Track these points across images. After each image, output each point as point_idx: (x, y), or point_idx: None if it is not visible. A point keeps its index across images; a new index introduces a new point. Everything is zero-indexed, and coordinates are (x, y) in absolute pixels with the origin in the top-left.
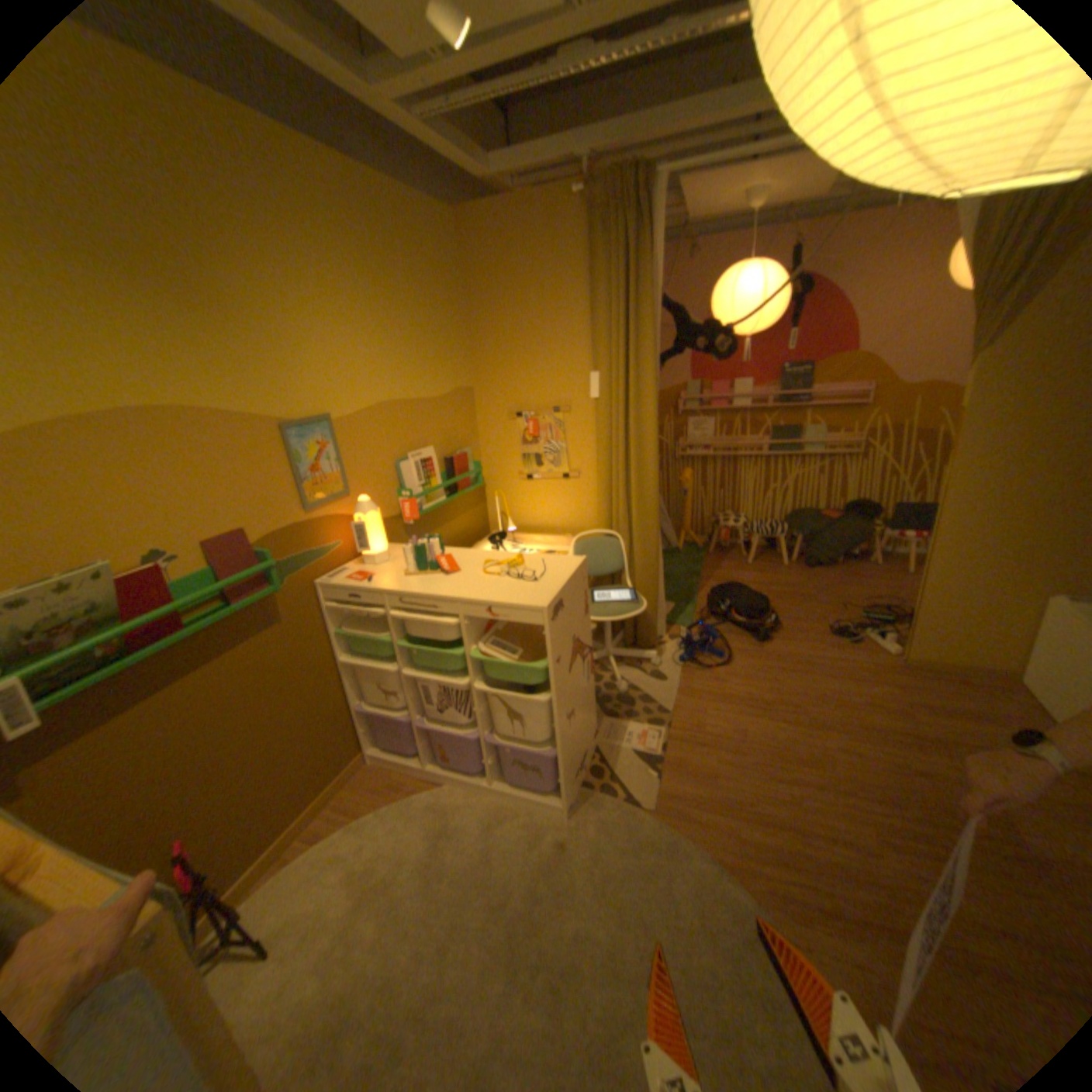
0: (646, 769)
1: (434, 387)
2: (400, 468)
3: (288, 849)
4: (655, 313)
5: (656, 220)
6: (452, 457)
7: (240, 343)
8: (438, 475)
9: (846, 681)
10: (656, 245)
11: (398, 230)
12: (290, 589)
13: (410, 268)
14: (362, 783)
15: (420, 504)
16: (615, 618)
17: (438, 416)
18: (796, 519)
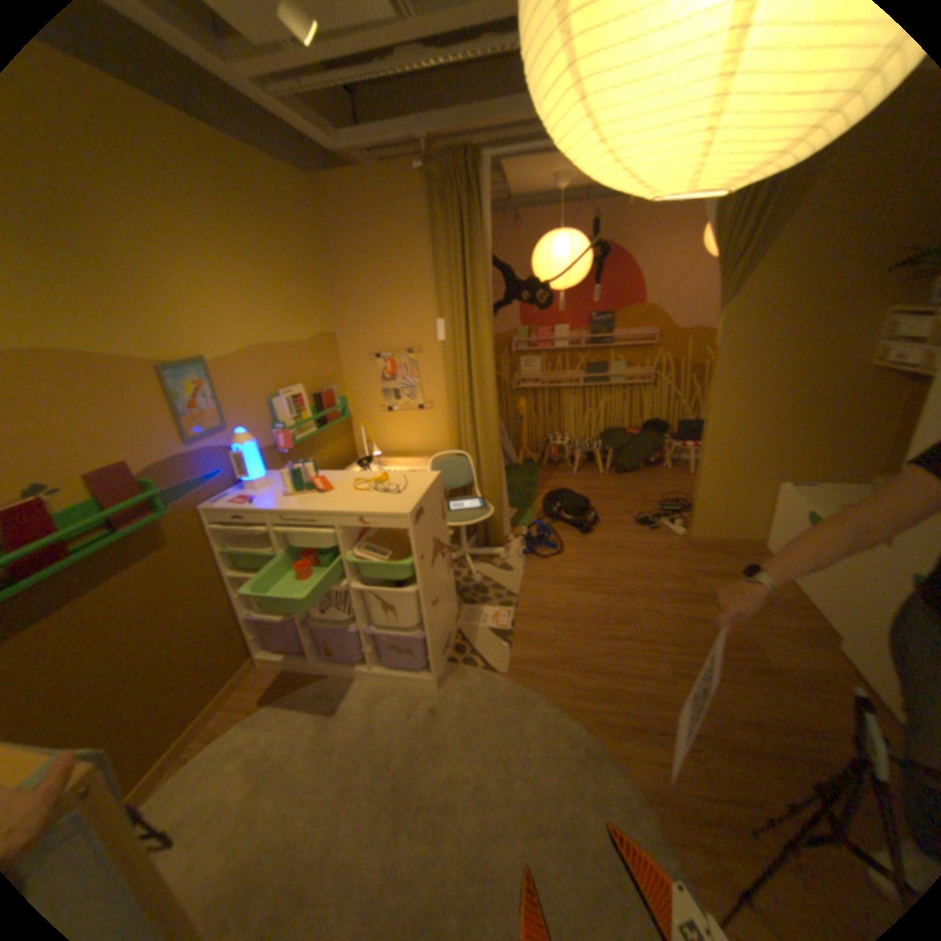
0: (500, 642)
1: (302, 333)
2: (275, 404)
3: (187, 749)
4: (488, 272)
5: (485, 196)
6: (321, 393)
7: (116, 292)
8: (310, 409)
9: (648, 559)
10: (486, 216)
11: (261, 194)
12: (177, 515)
13: (275, 228)
14: (255, 684)
15: (295, 436)
16: (469, 523)
17: (307, 358)
18: (608, 437)
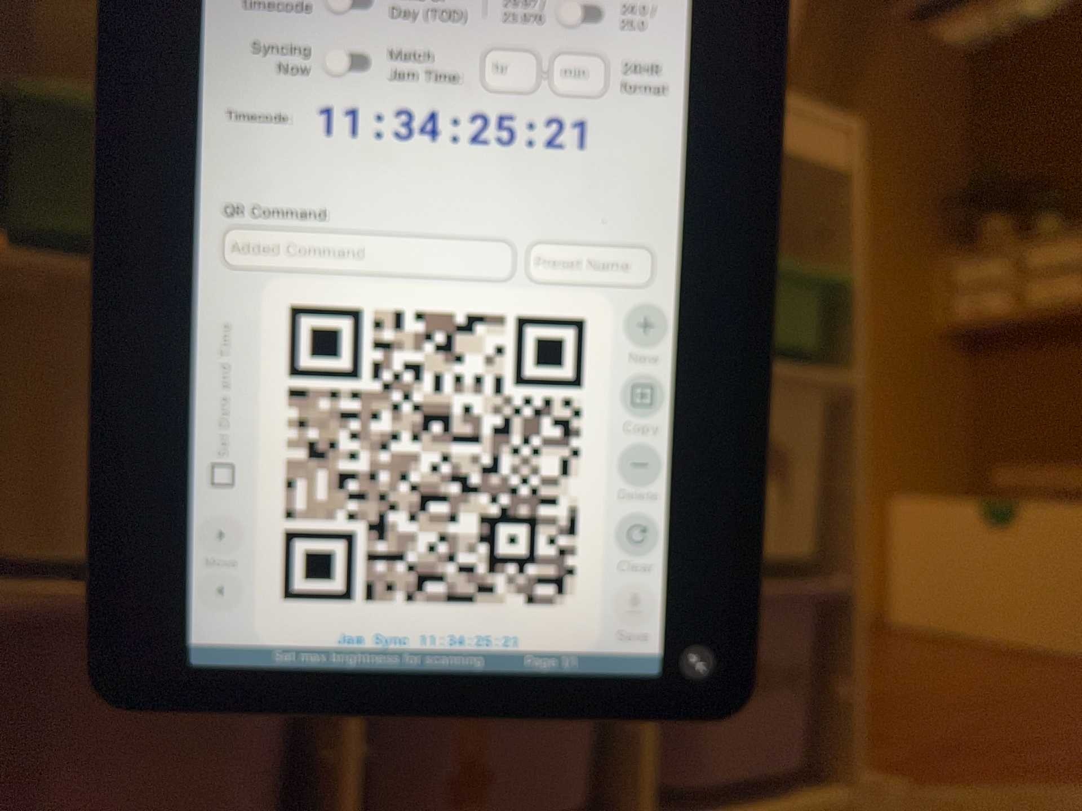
0: None
1: None
2: None
3: None
4: None
5: None
6: None
7: None
8: None
9: None
10: None
11: None
12: None
13: None
14: None
15: None
16: None
17: None
18: None
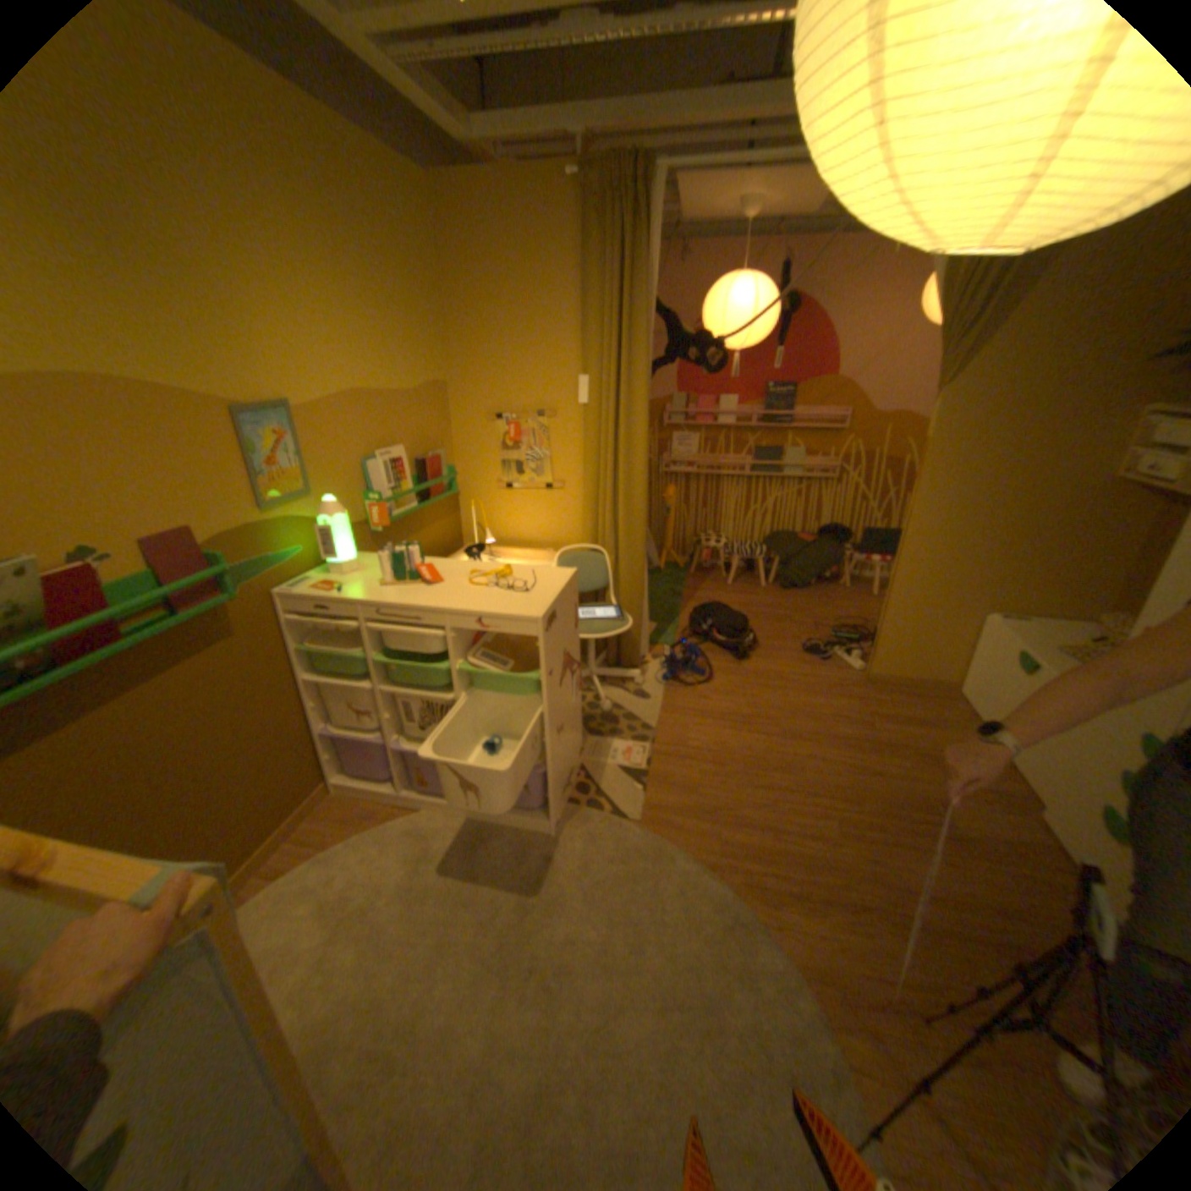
0: (632, 784)
1: (406, 379)
2: (369, 468)
3: (246, 887)
4: (650, 319)
5: (654, 219)
6: (425, 459)
7: (185, 308)
8: (410, 478)
9: (816, 695)
10: (653, 246)
11: (367, 192)
12: (246, 600)
13: (381, 239)
14: (328, 814)
15: (391, 511)
16: (601, 636)
17: (410, 412)
18: (774, 542)
